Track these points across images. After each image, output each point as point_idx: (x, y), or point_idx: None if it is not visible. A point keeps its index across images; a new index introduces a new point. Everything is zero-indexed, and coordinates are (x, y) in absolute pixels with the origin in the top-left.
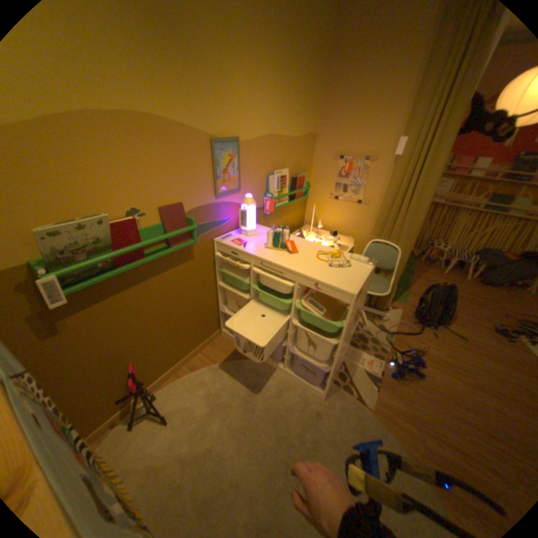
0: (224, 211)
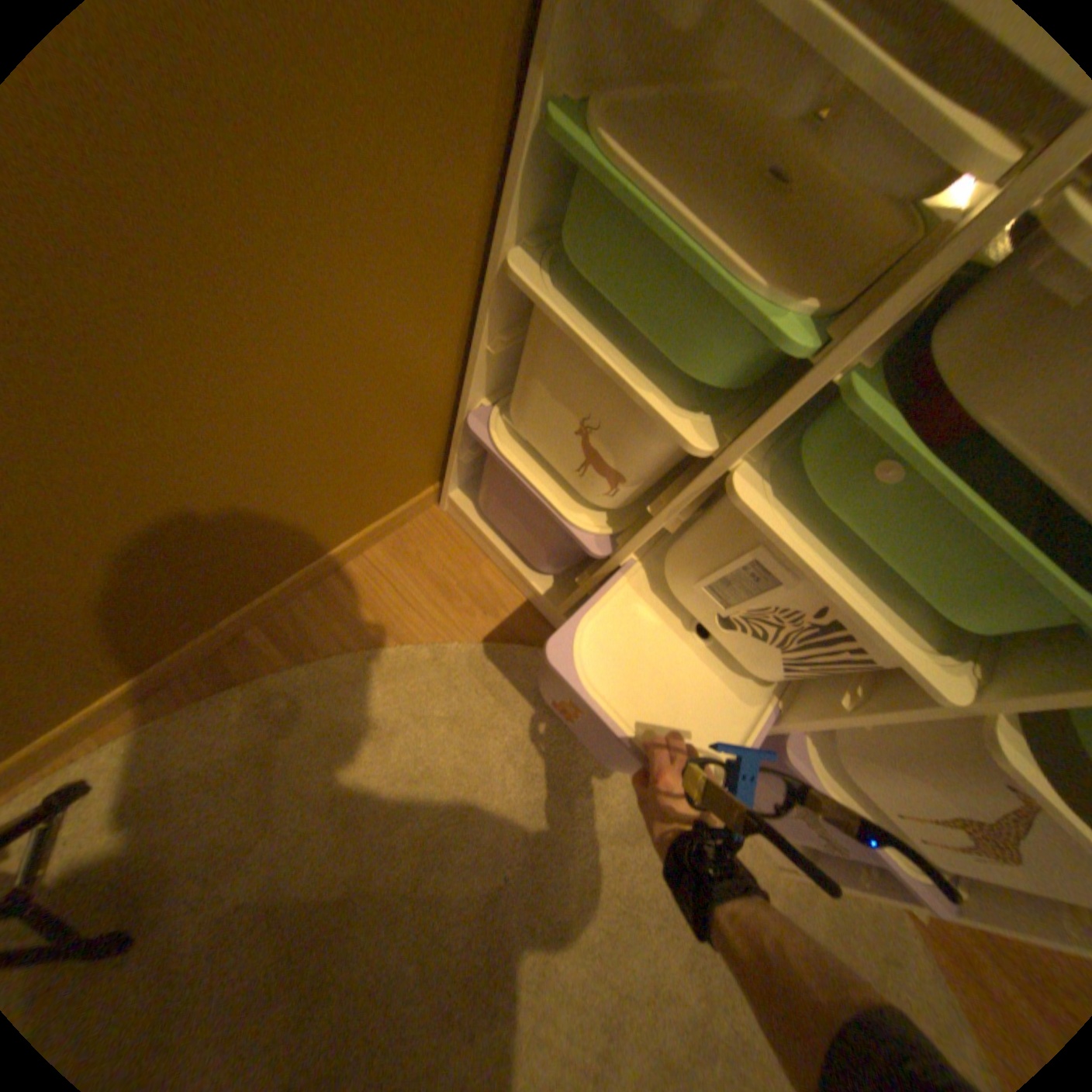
0: None
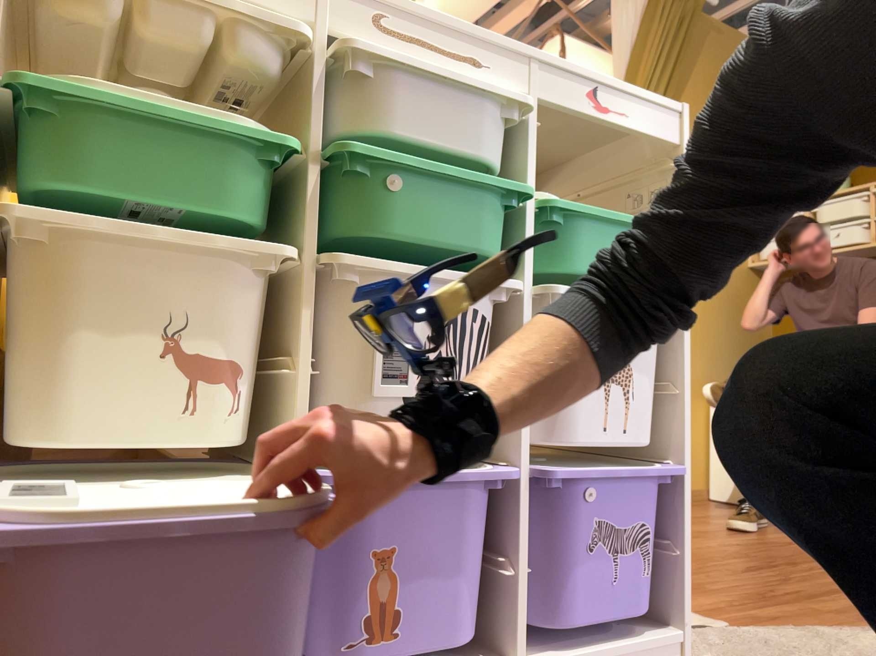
0: None
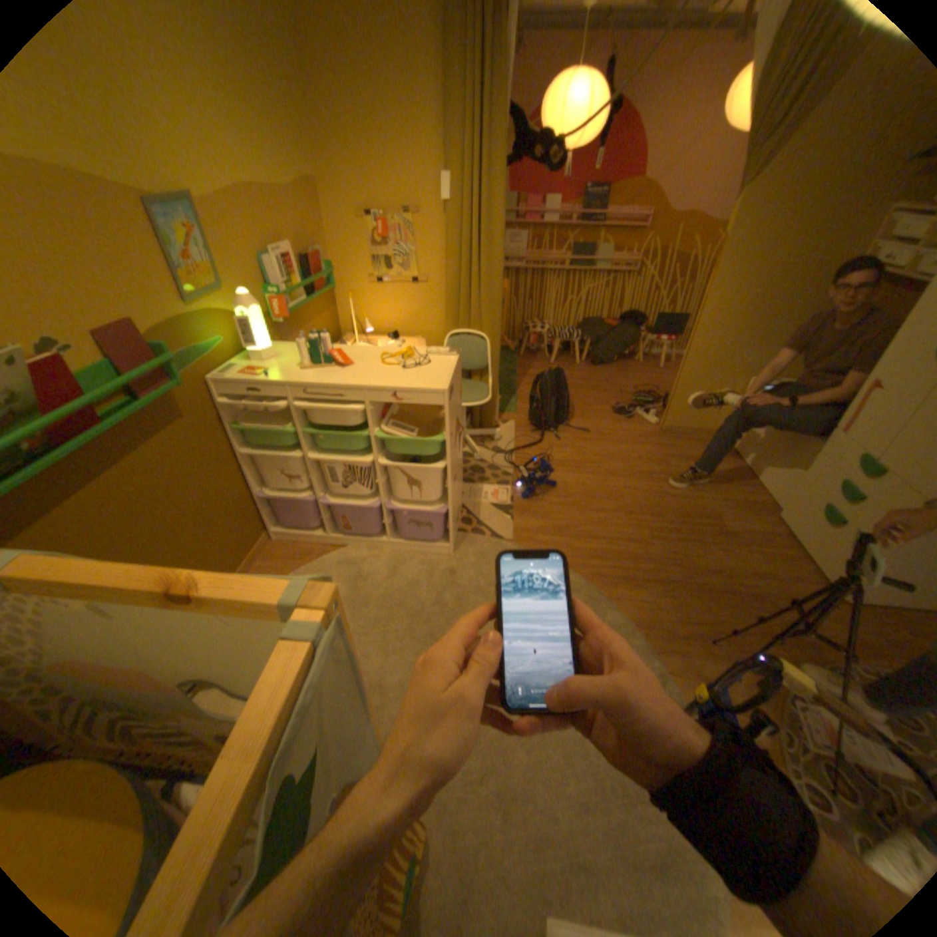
0: (207, 326)
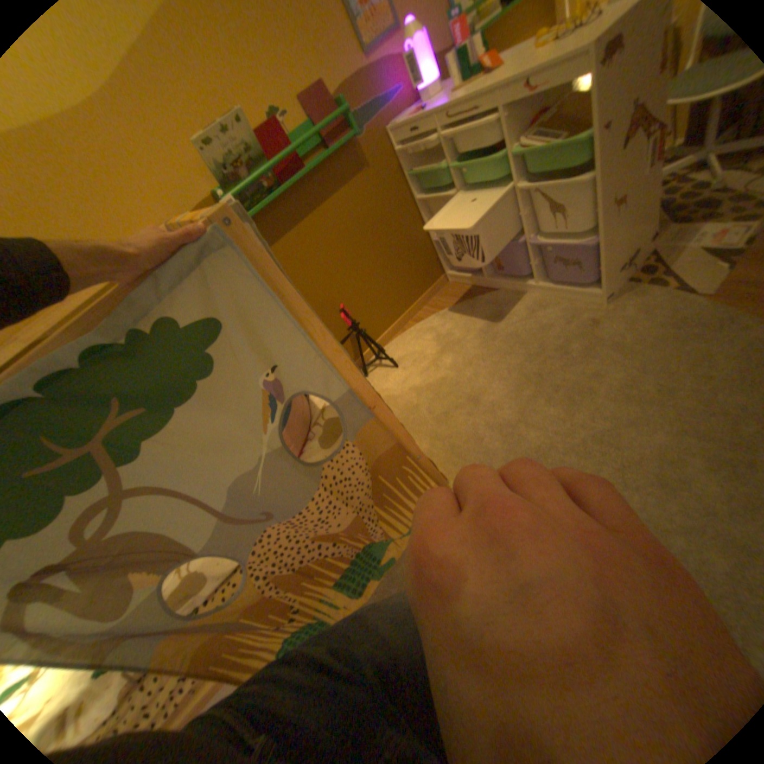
0: (385, 73)
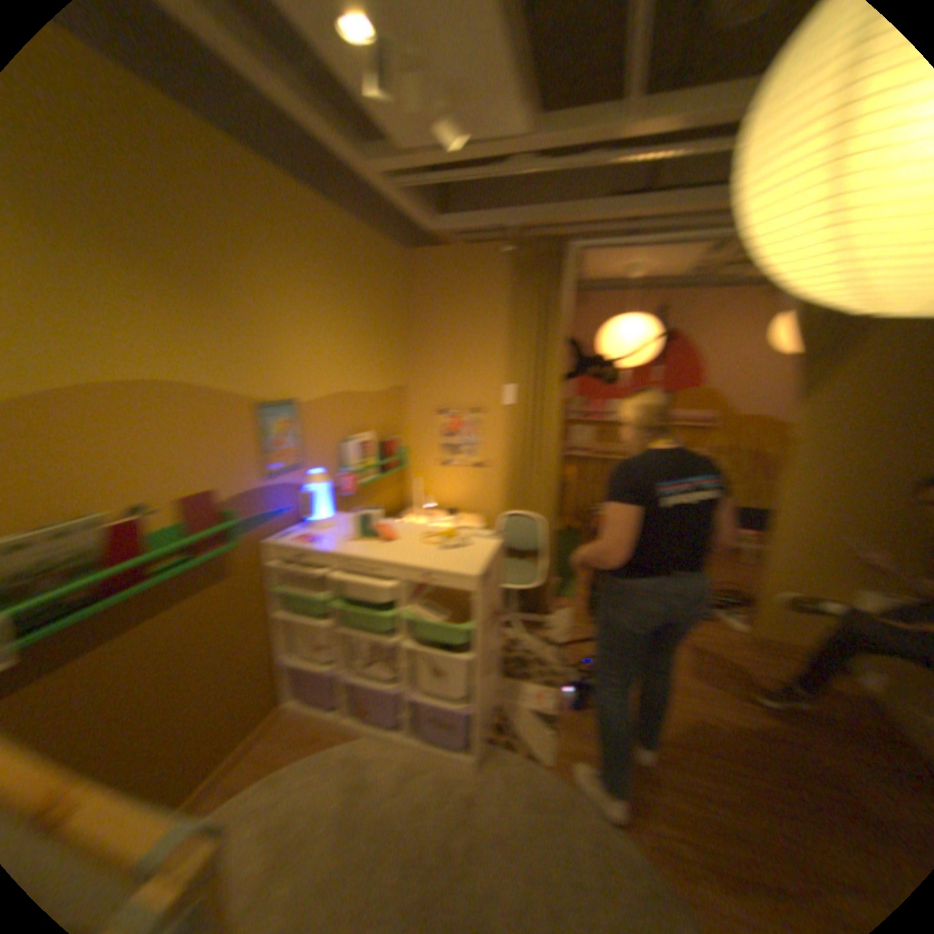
0: (286, 496)
